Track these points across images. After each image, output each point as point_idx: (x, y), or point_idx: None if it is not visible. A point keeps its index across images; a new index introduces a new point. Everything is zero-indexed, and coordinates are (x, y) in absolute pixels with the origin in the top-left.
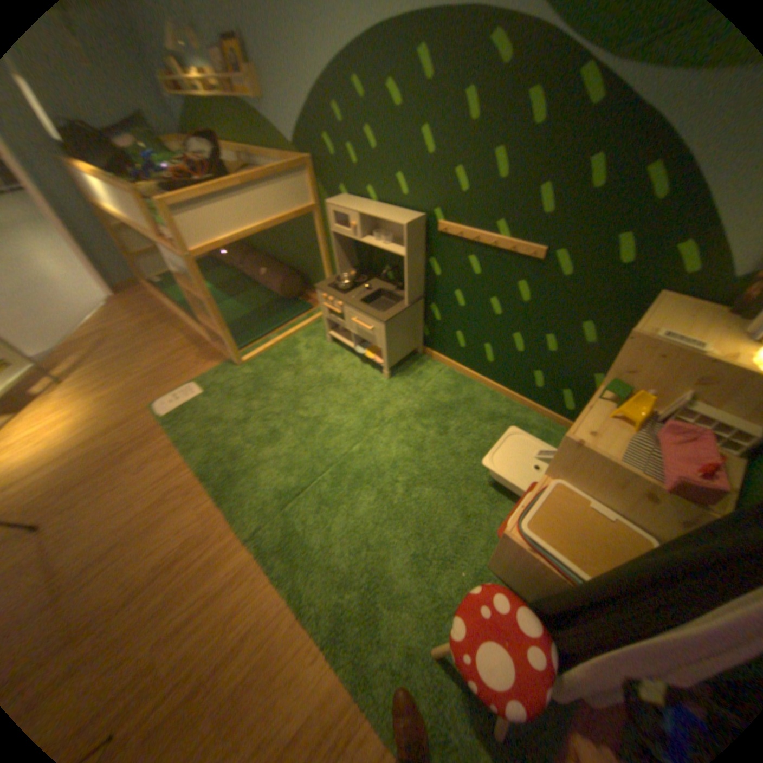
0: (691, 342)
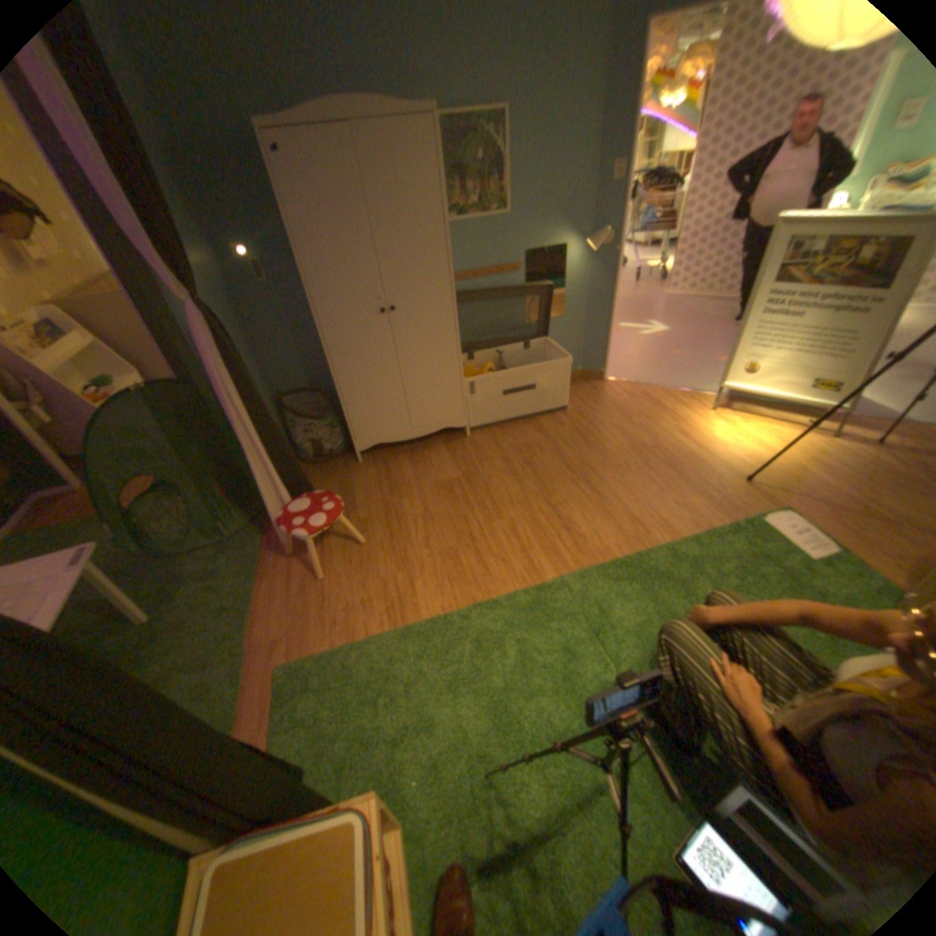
0: None
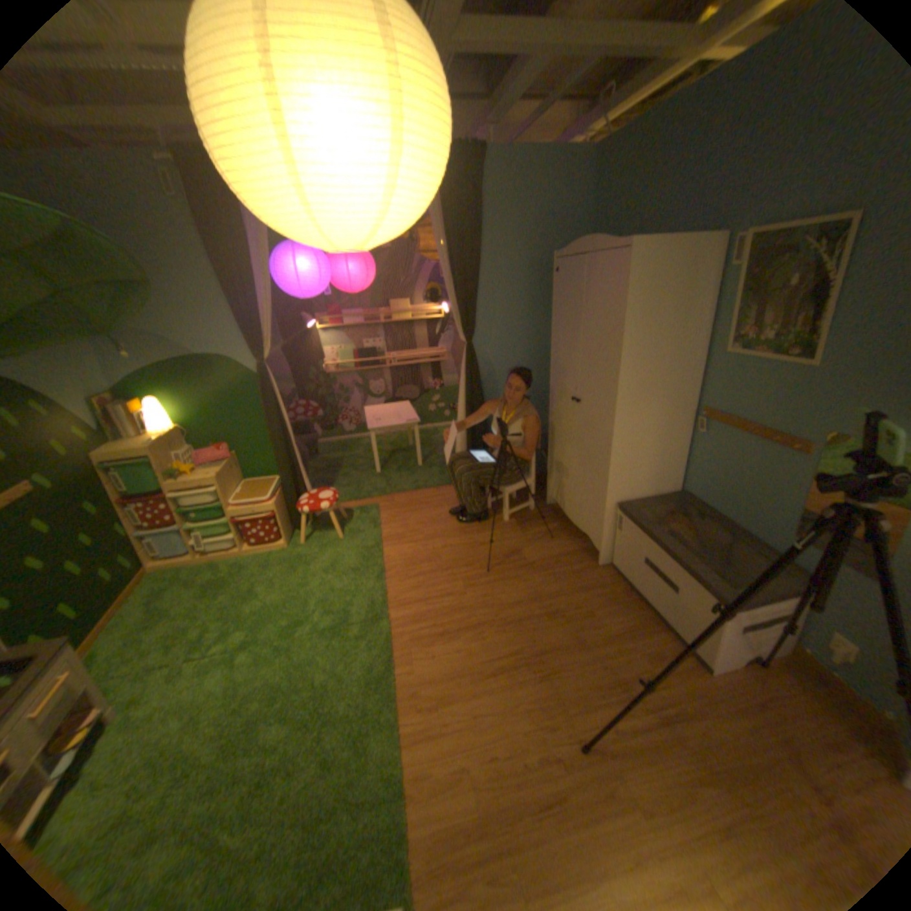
0: (148, 441)
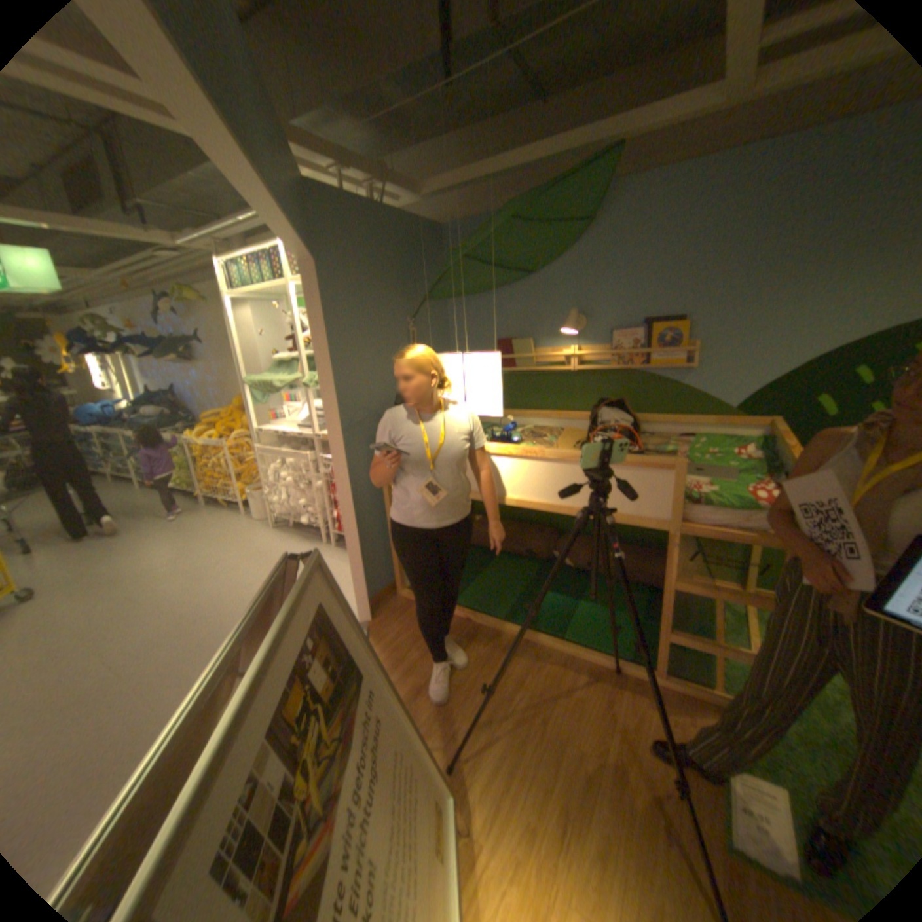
0: None
